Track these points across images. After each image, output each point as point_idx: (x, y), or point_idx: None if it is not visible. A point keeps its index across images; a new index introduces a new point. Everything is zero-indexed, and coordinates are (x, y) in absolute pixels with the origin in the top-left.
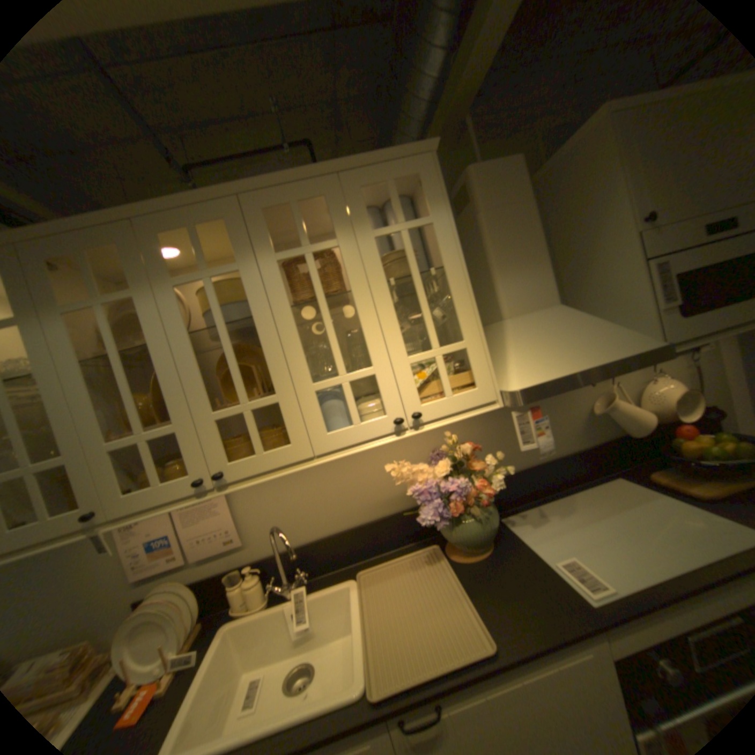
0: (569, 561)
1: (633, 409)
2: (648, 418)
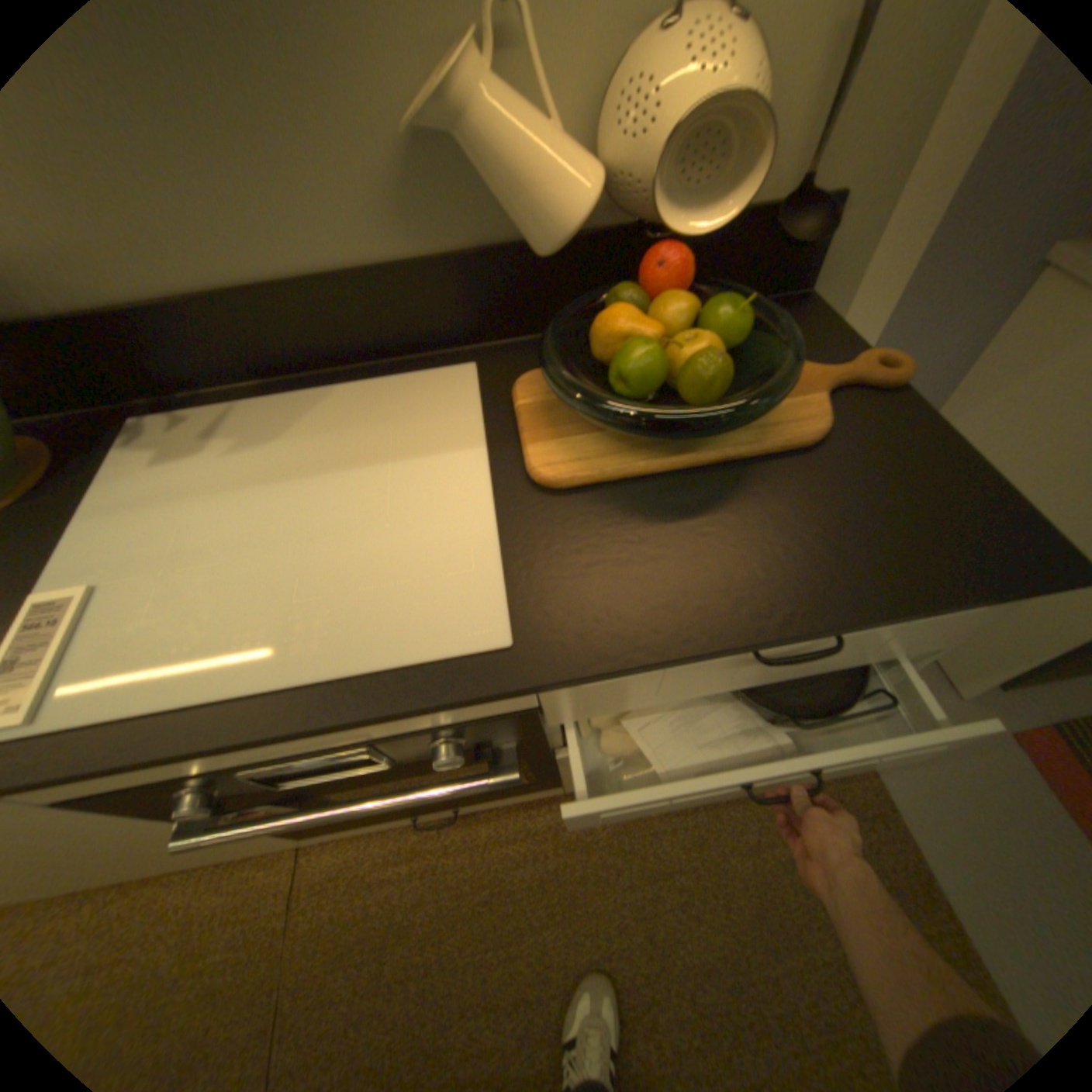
0: (80, 587)
1: (524, 130)
2: (564, 184)
